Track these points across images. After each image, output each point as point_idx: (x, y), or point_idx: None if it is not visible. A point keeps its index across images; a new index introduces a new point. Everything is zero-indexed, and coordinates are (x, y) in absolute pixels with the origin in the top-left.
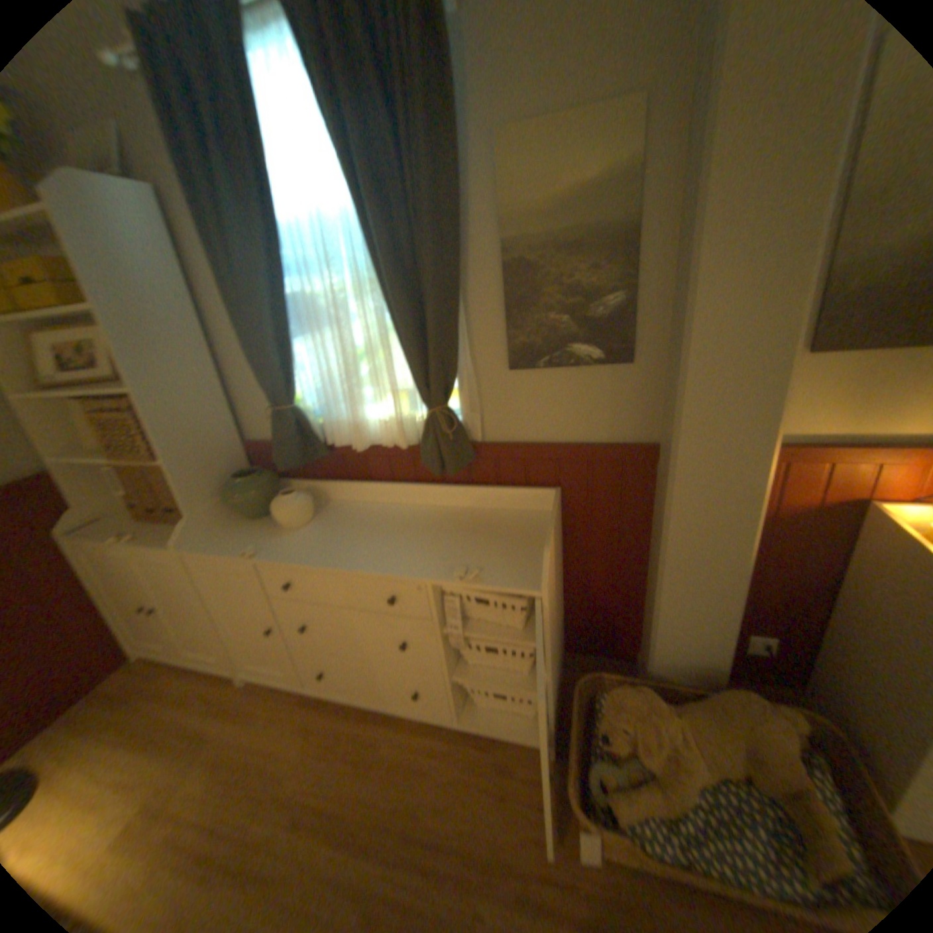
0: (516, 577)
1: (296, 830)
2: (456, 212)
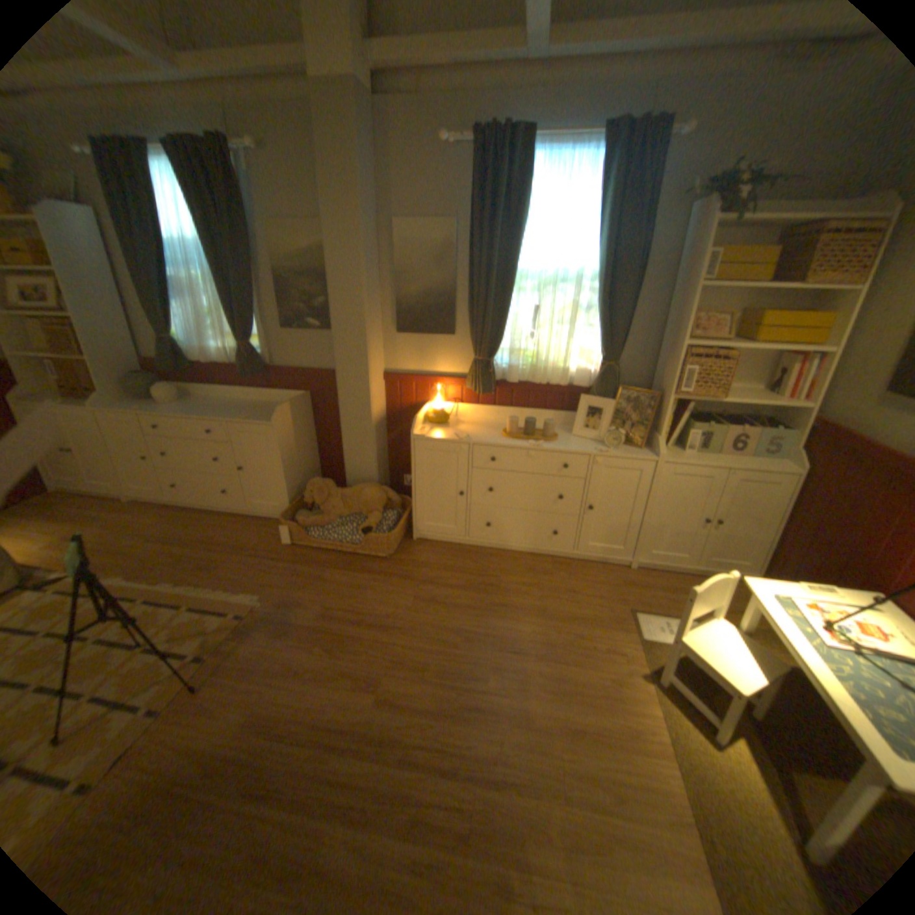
0: (264, 421)
1: (148, 544)
2: (246, 254)
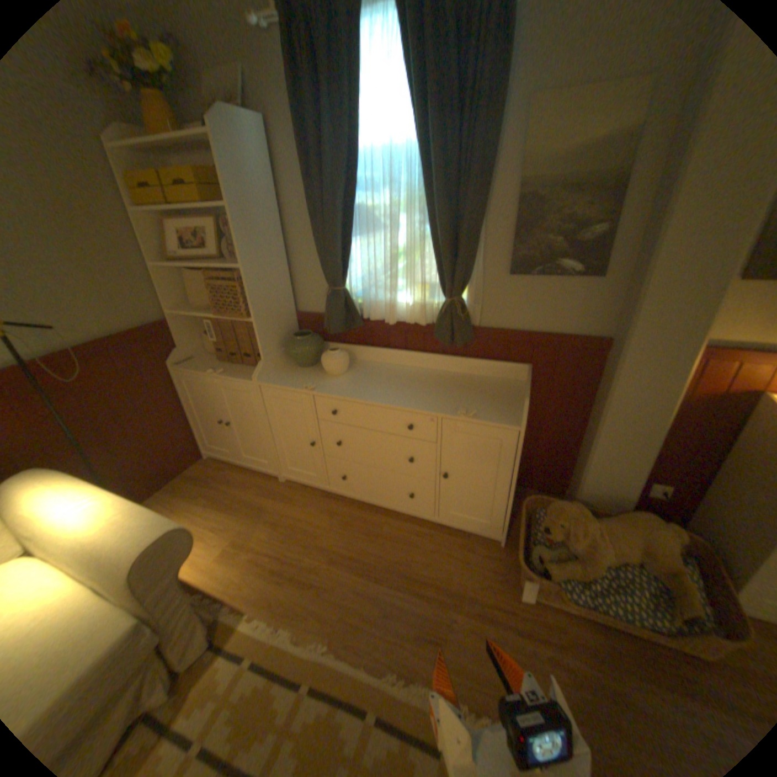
0: (501, 417)
1: (333, 563)
2: (494, 155)
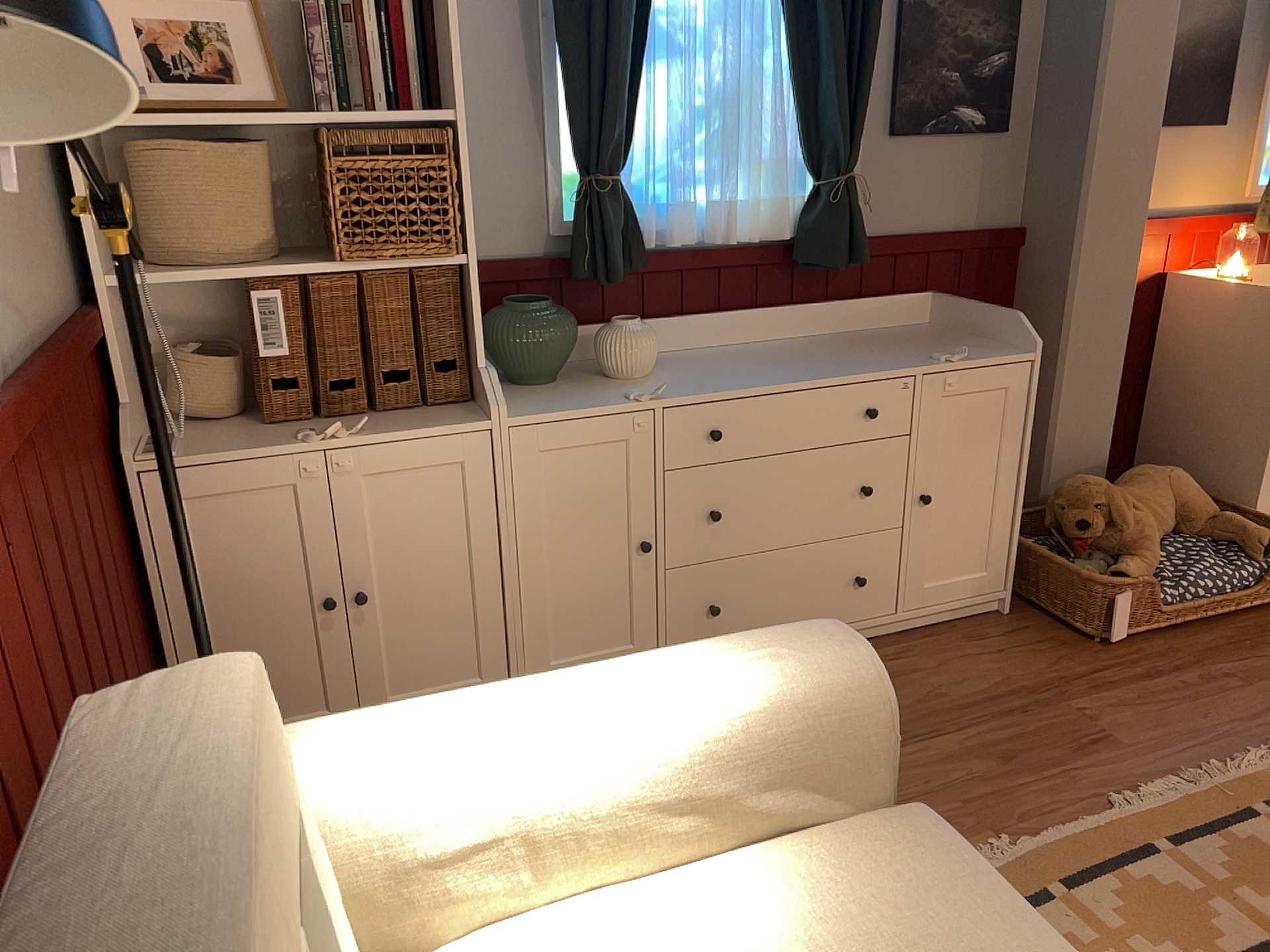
0: (995, 354)
1: None
2: None
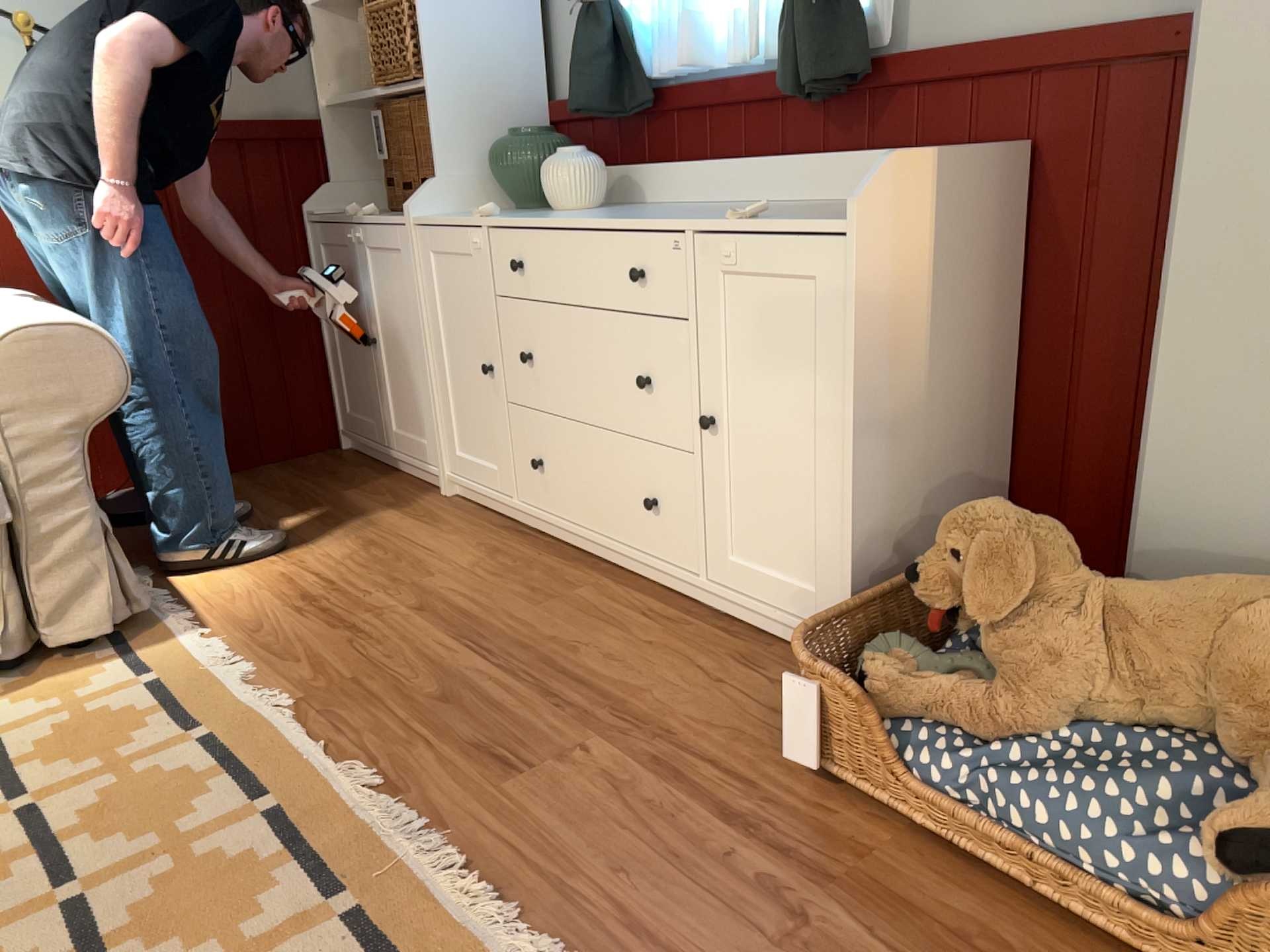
0: (821, 218)
1: (420, 612)
2: None
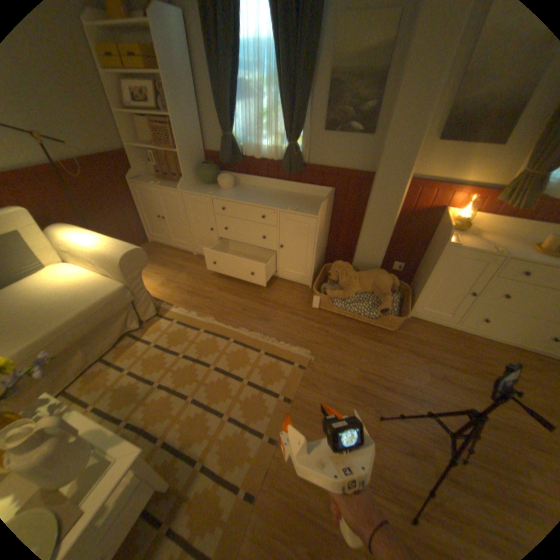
0: (309, 212)
1: (220, 290)
2: (315, 52)
